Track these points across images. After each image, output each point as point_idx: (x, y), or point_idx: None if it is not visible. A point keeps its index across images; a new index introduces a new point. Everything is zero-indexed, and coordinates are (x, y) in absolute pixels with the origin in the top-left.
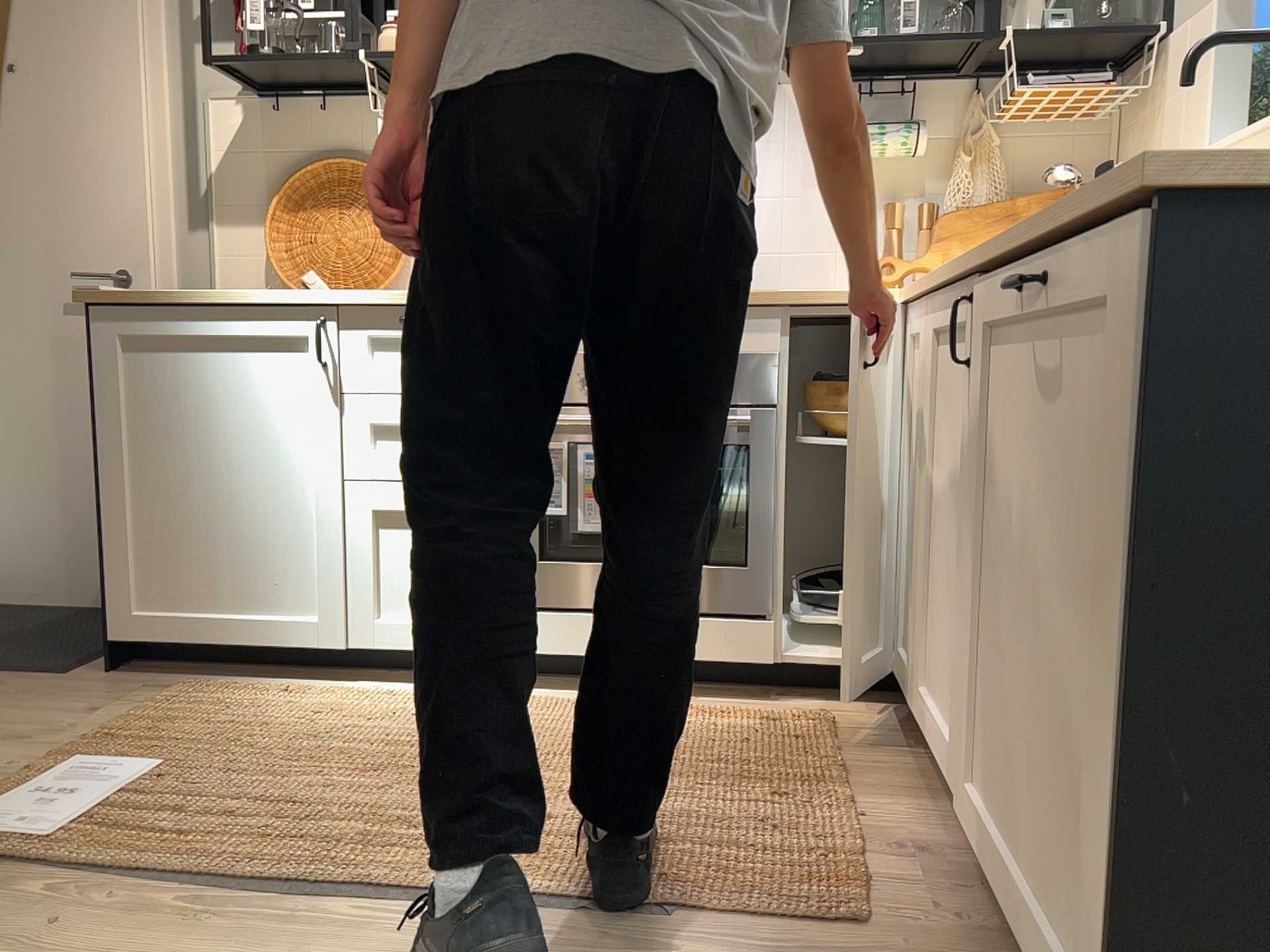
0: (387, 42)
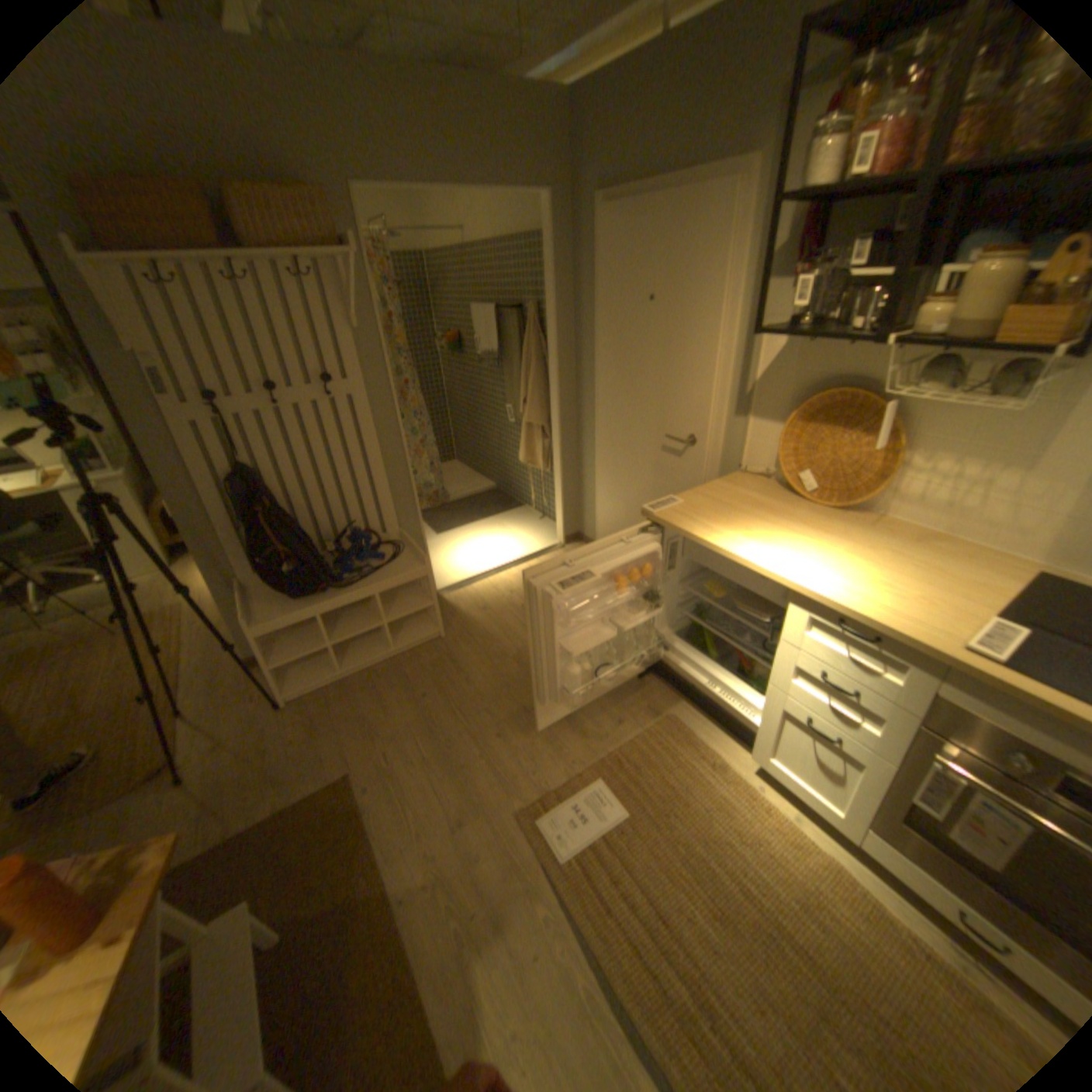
0: (929, 315)
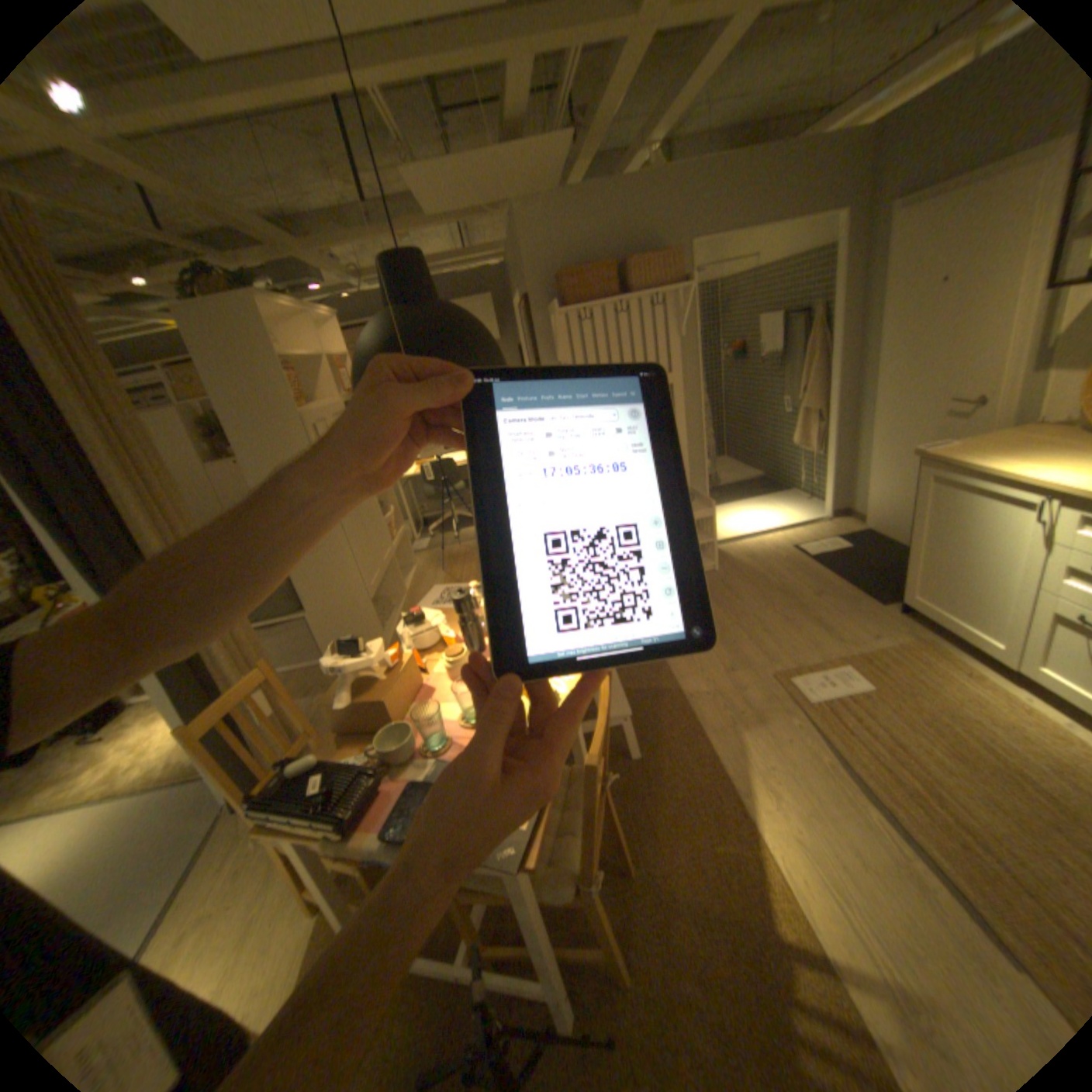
0: None
